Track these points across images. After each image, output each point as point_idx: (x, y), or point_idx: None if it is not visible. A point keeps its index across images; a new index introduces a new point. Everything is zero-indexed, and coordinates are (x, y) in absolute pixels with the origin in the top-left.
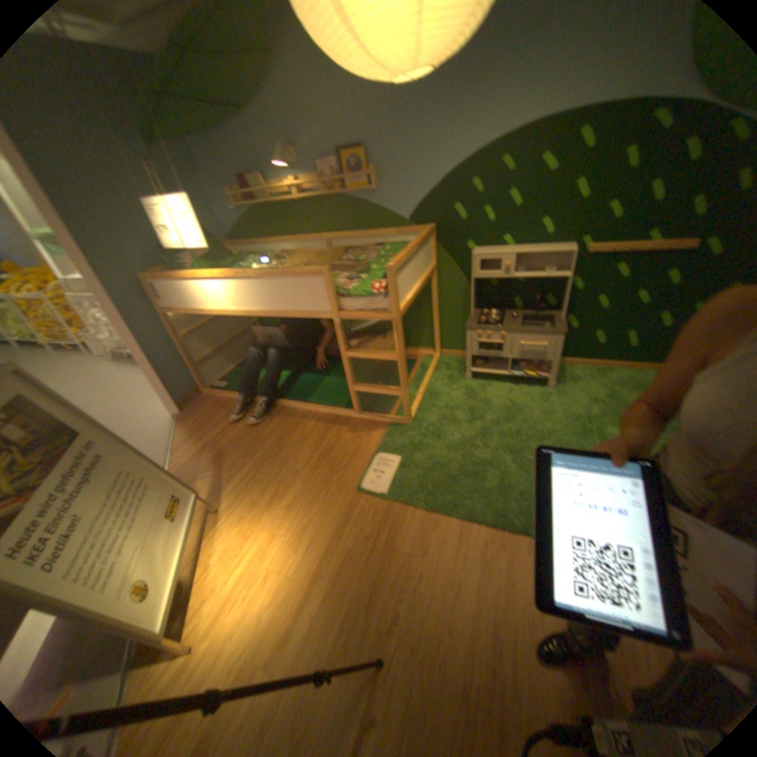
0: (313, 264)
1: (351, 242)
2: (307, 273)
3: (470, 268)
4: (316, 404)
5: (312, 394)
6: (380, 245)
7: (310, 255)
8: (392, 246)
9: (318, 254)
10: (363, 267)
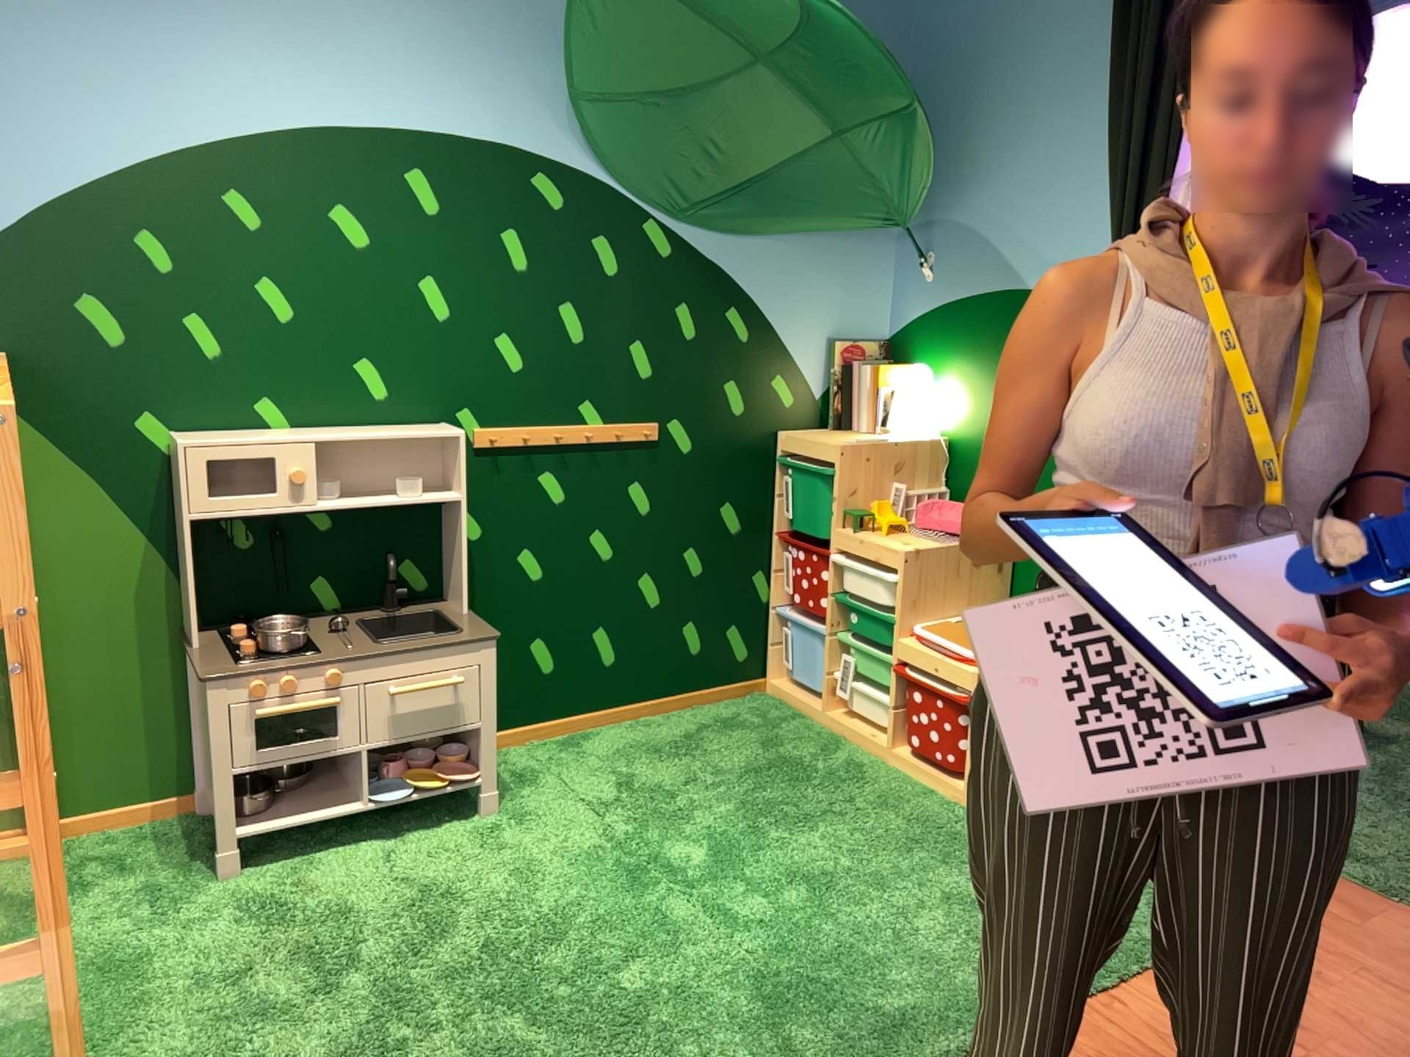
0: None
1: None
2: None
3: (173, 499)
4: None
5: None
6: None
7: None
8: None
9: None
10: None
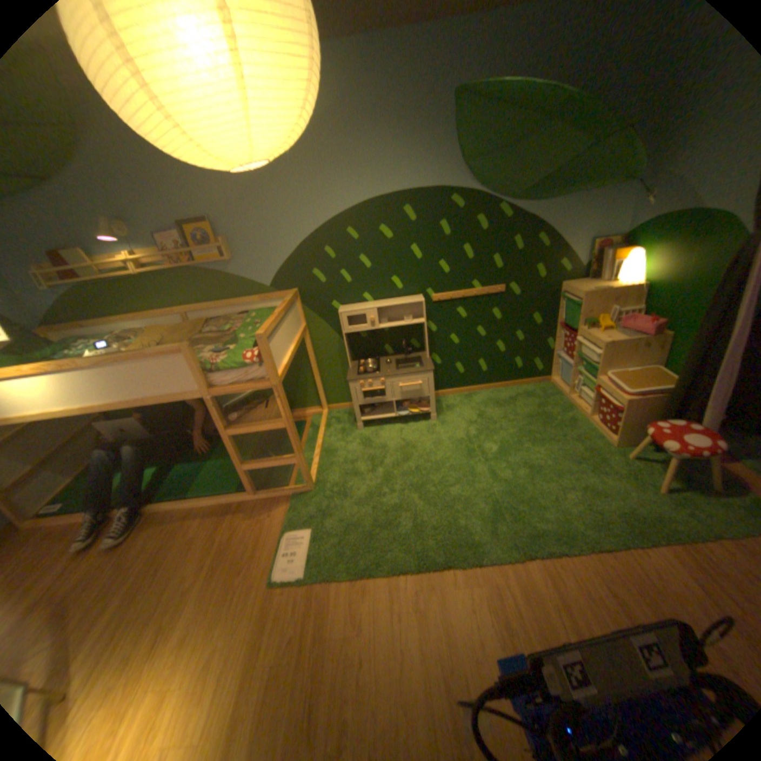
0: (170, 341)
1: (213, 314)
2: (164, 353)
3: (340, 325)
4: (199, 497)
5: (193, 487)
6: (246, 314)
7: (164, 331)
8: (259, 313)
9: (175, 330)
10: (231, 338)
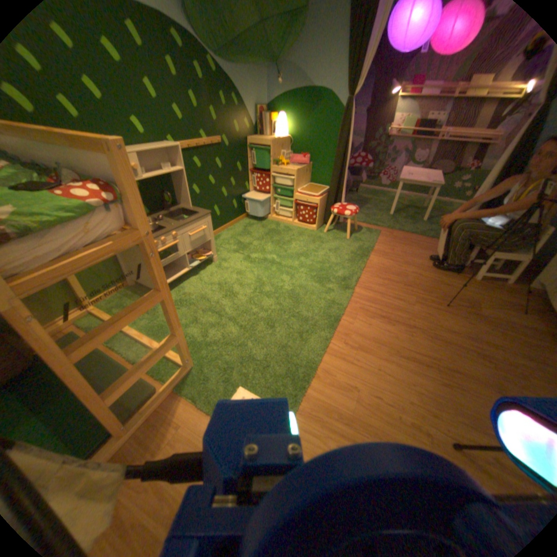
0: None
1: None
2: None
3: None
4: None
5: None
6: None
7: None
8: None
9: None
10: None
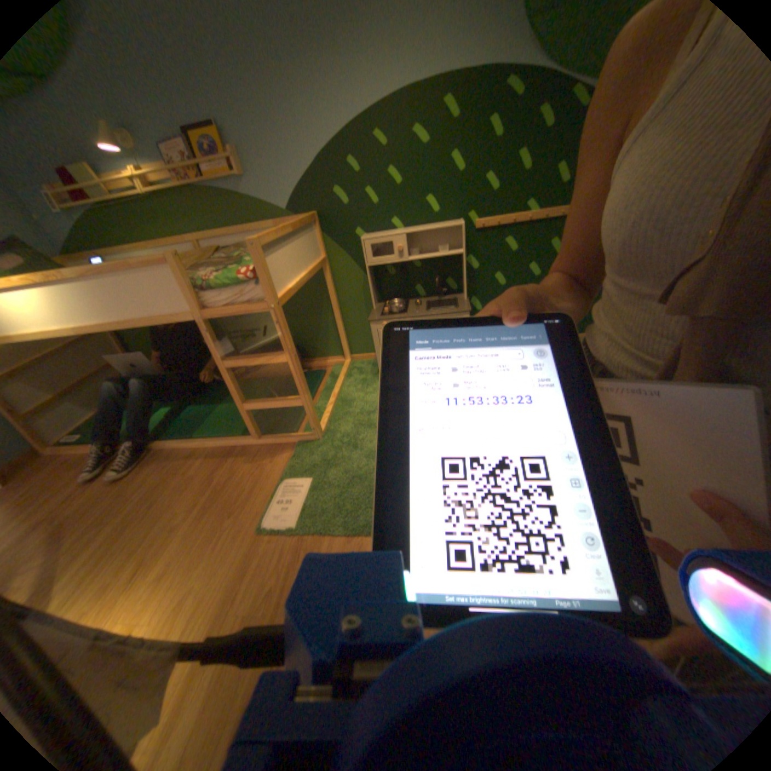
0: None
1: (223, 240)
2: (146, 261)
3: (363, 257)
4: (203, 437)
5: (199, 427)
6: None
7: None
8: None
9: (181, 256)
10: (234, 260)
